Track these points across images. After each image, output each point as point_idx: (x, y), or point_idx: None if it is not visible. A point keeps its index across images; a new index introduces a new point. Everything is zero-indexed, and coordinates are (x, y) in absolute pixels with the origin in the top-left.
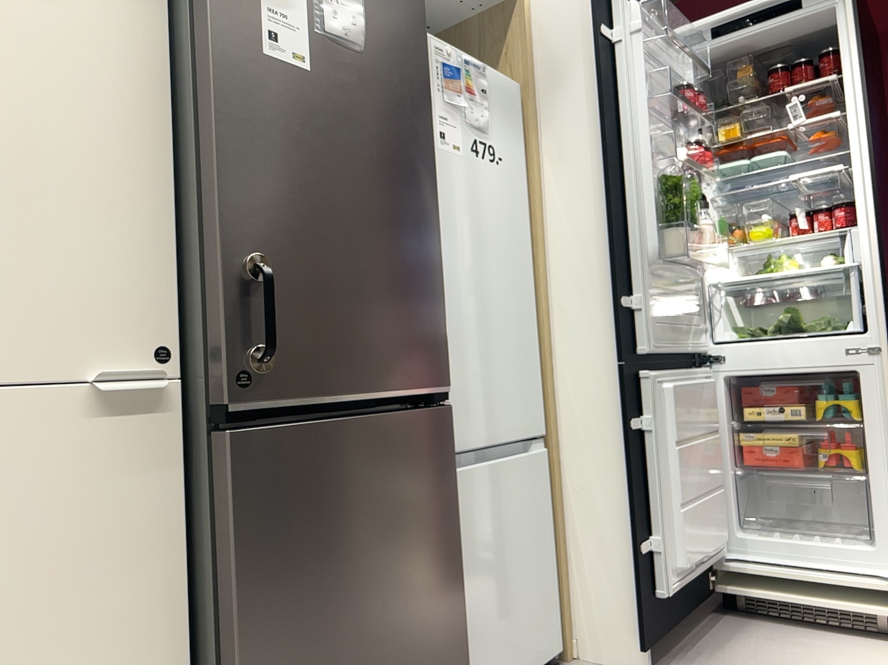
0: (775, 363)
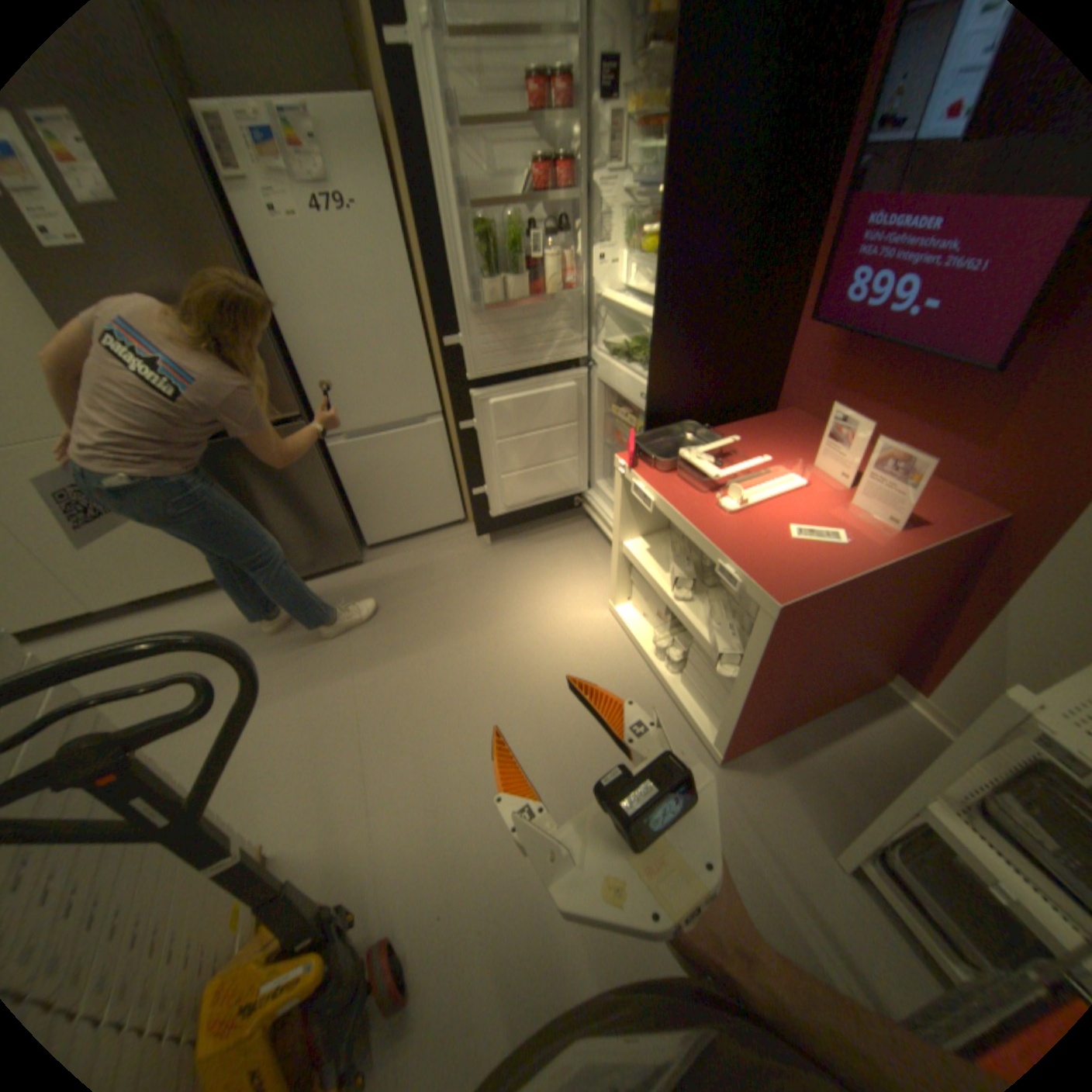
0: (614, 384)
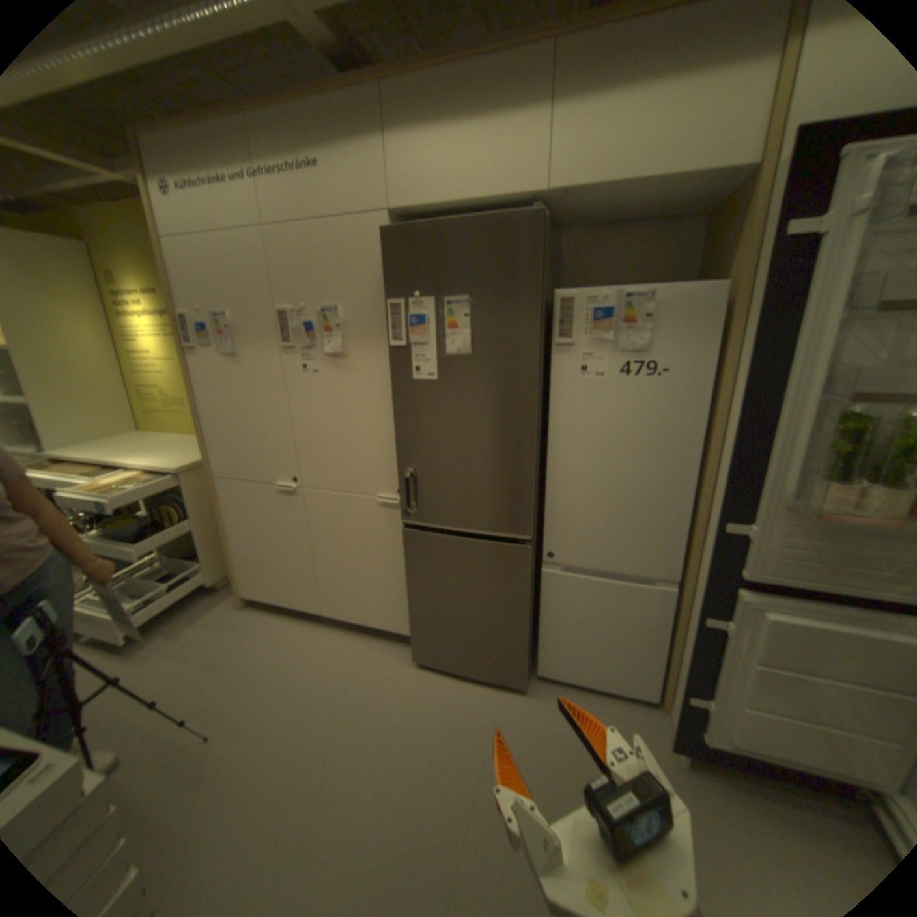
0: None
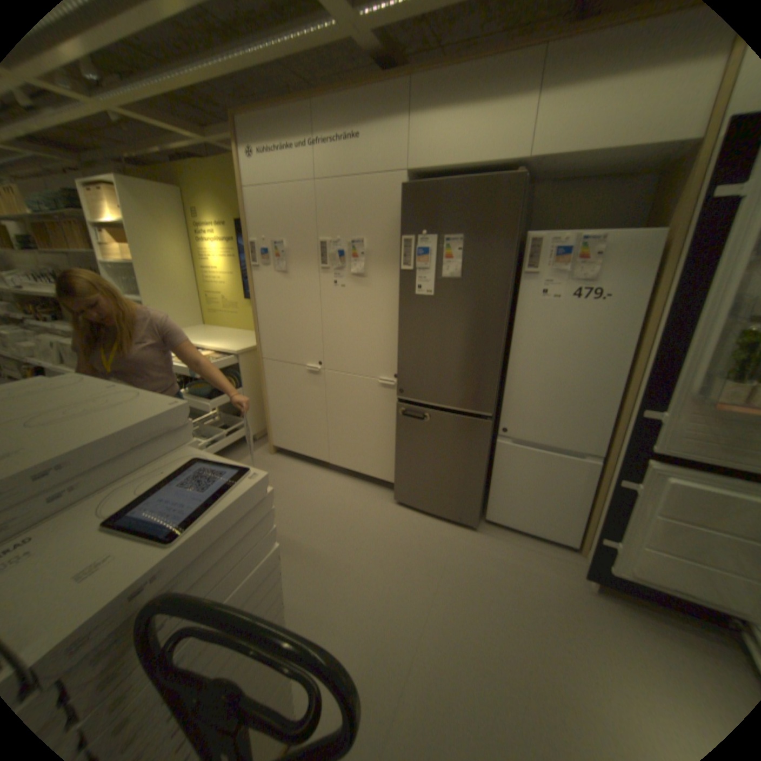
0: None
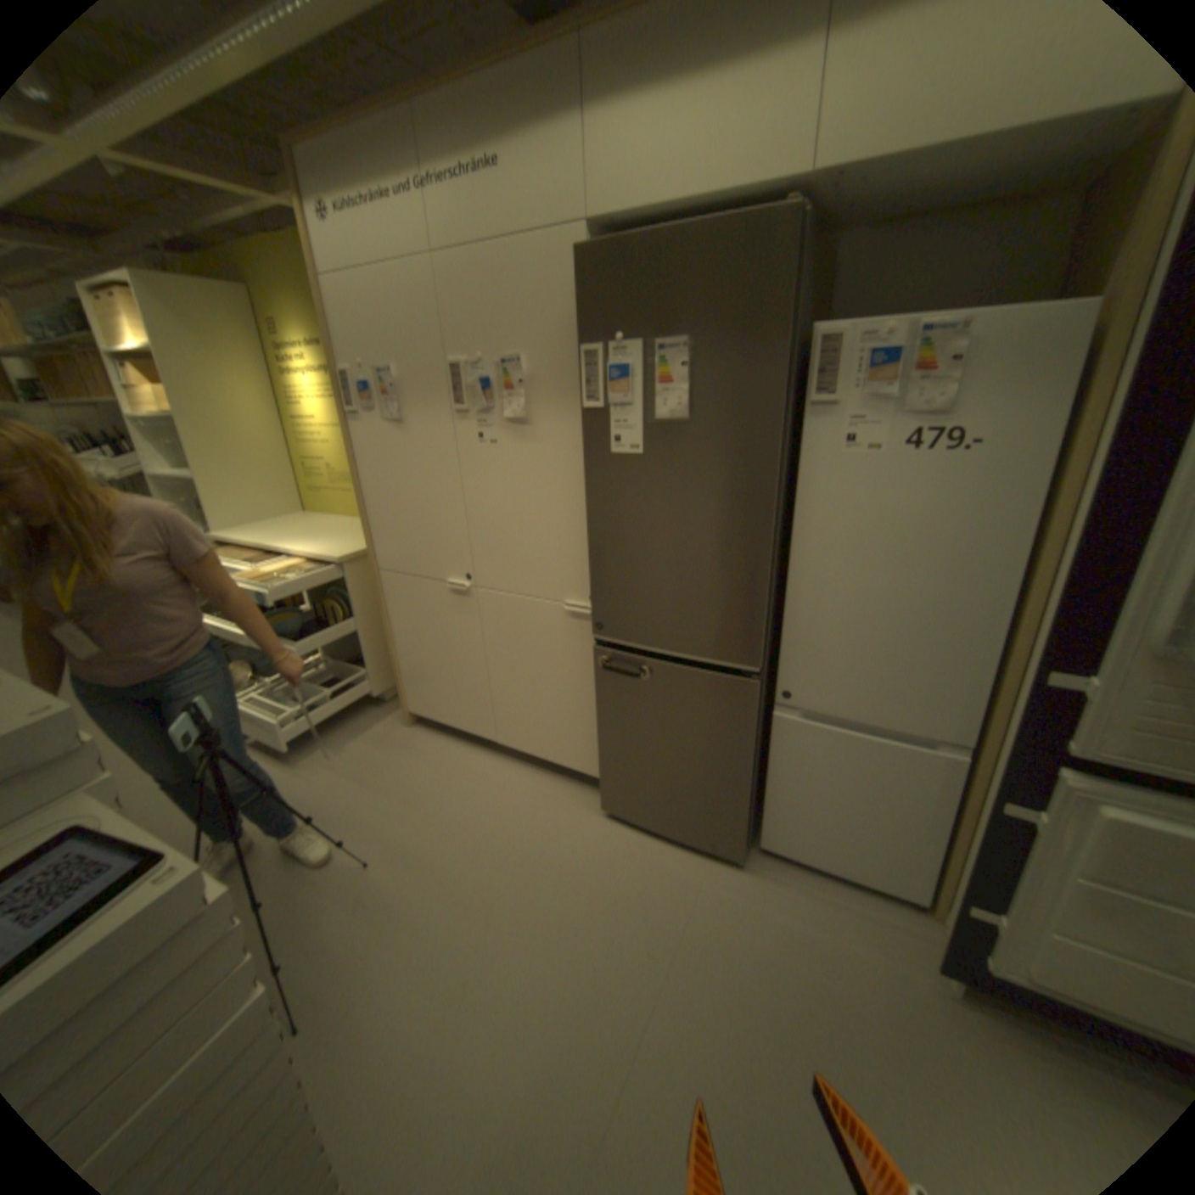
0: None
